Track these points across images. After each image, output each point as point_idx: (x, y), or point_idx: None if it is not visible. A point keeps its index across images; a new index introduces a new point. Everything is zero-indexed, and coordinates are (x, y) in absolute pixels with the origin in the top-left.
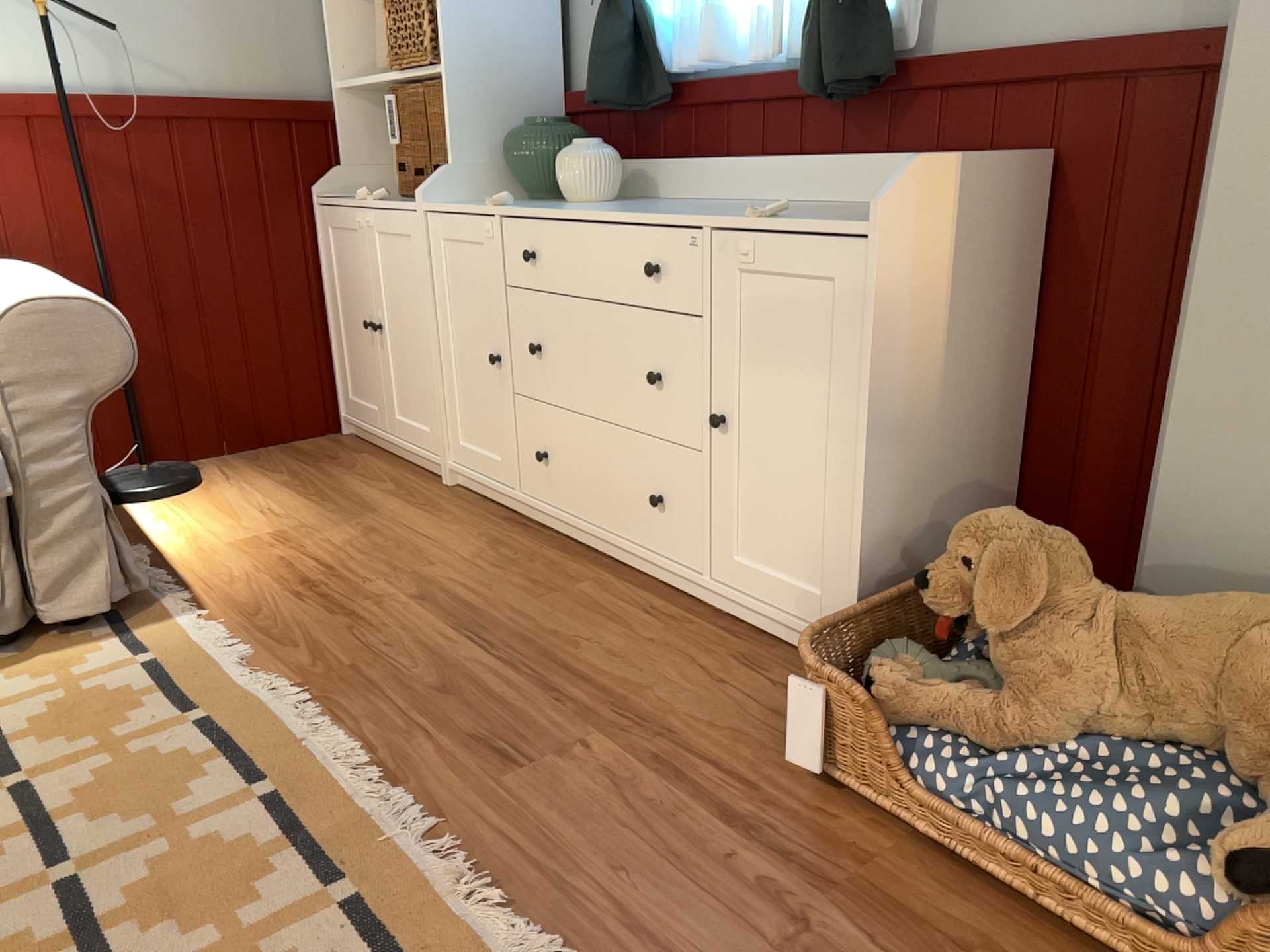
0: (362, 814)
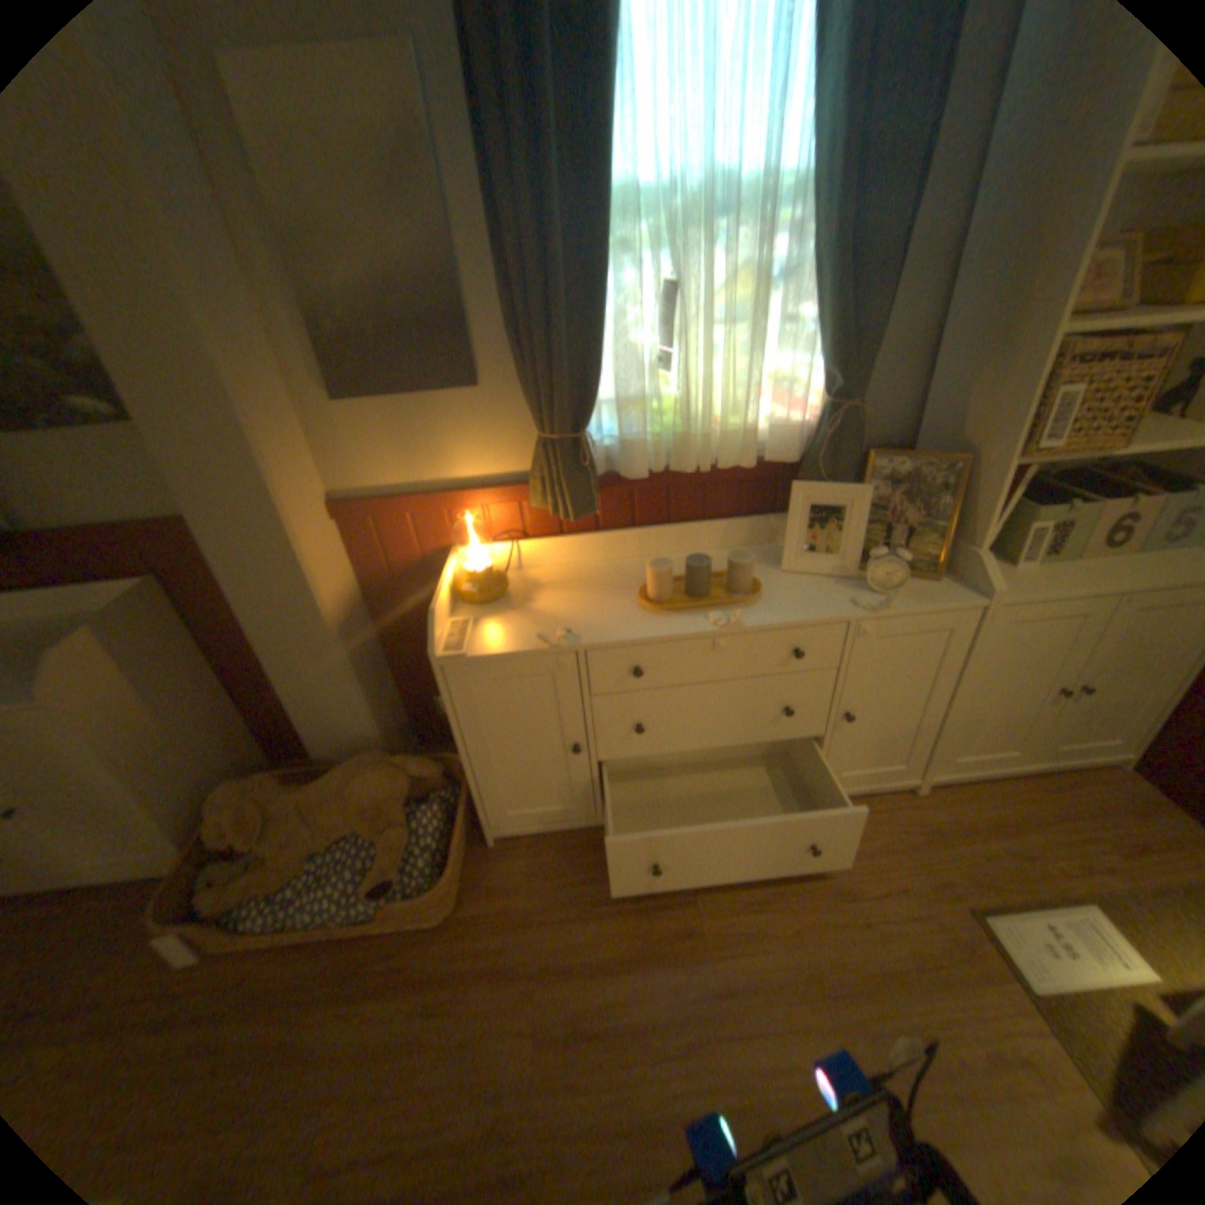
0: None
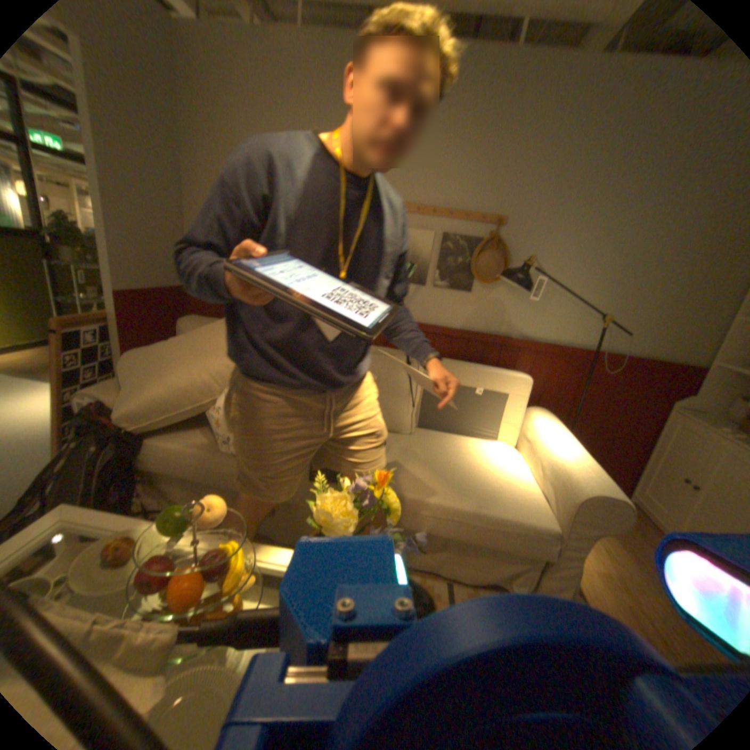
0: None
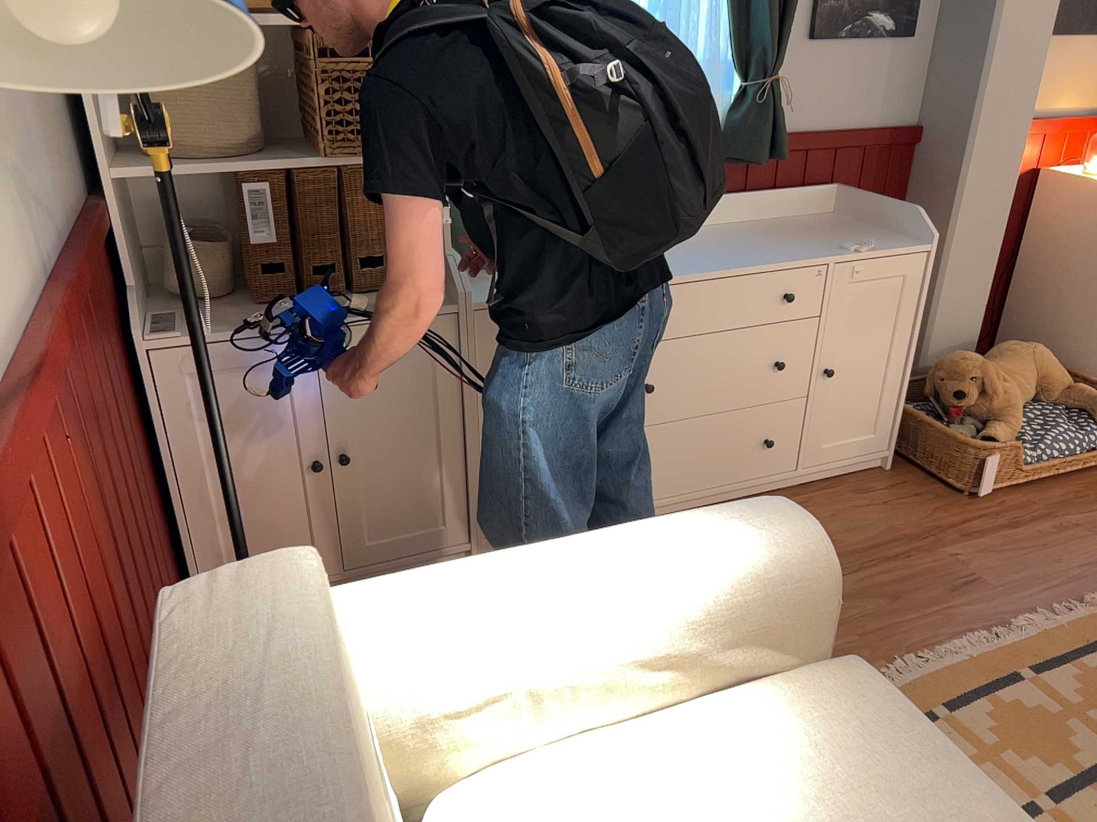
0: (1042, 635)
